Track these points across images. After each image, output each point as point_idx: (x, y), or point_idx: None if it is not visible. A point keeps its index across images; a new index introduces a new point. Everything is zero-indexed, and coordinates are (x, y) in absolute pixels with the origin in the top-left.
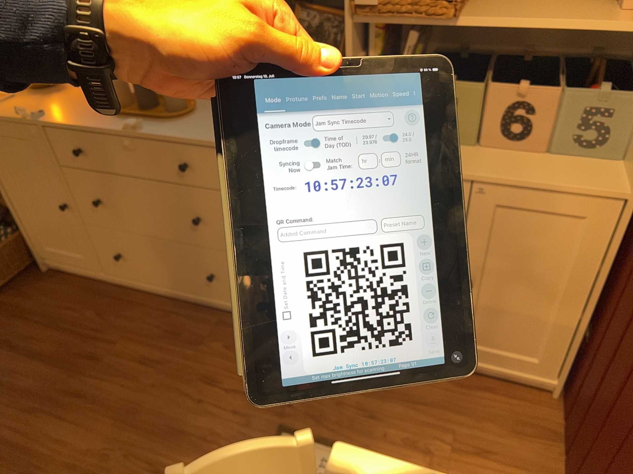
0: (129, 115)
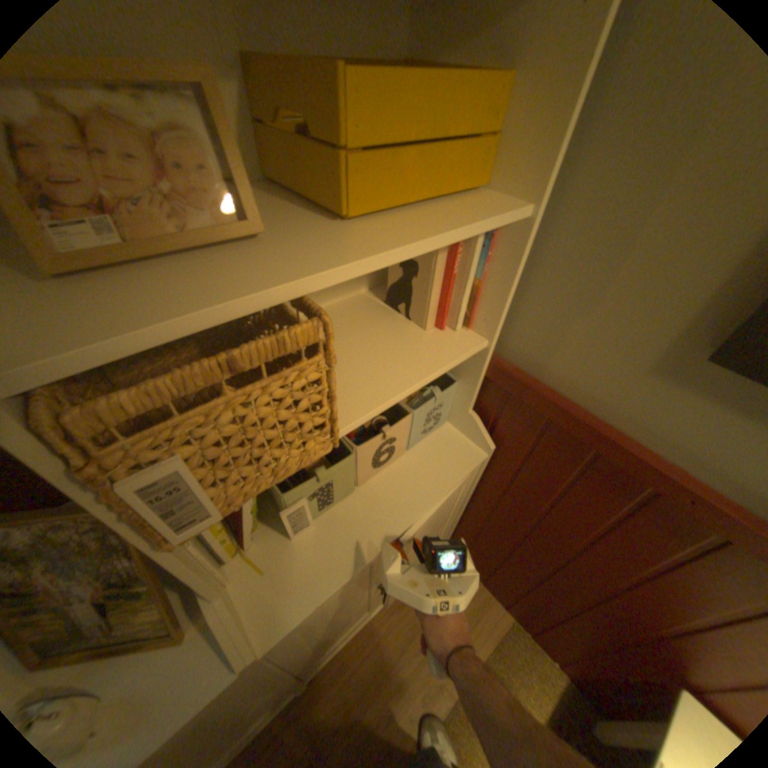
0: None
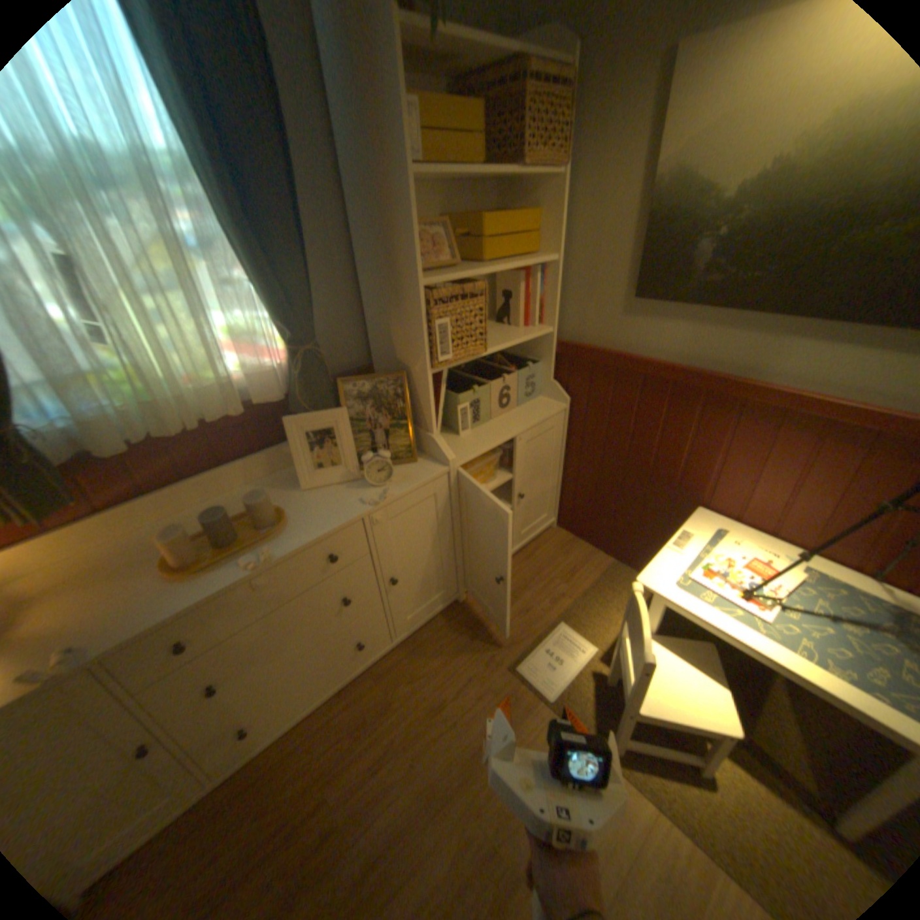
0: (220, 559)
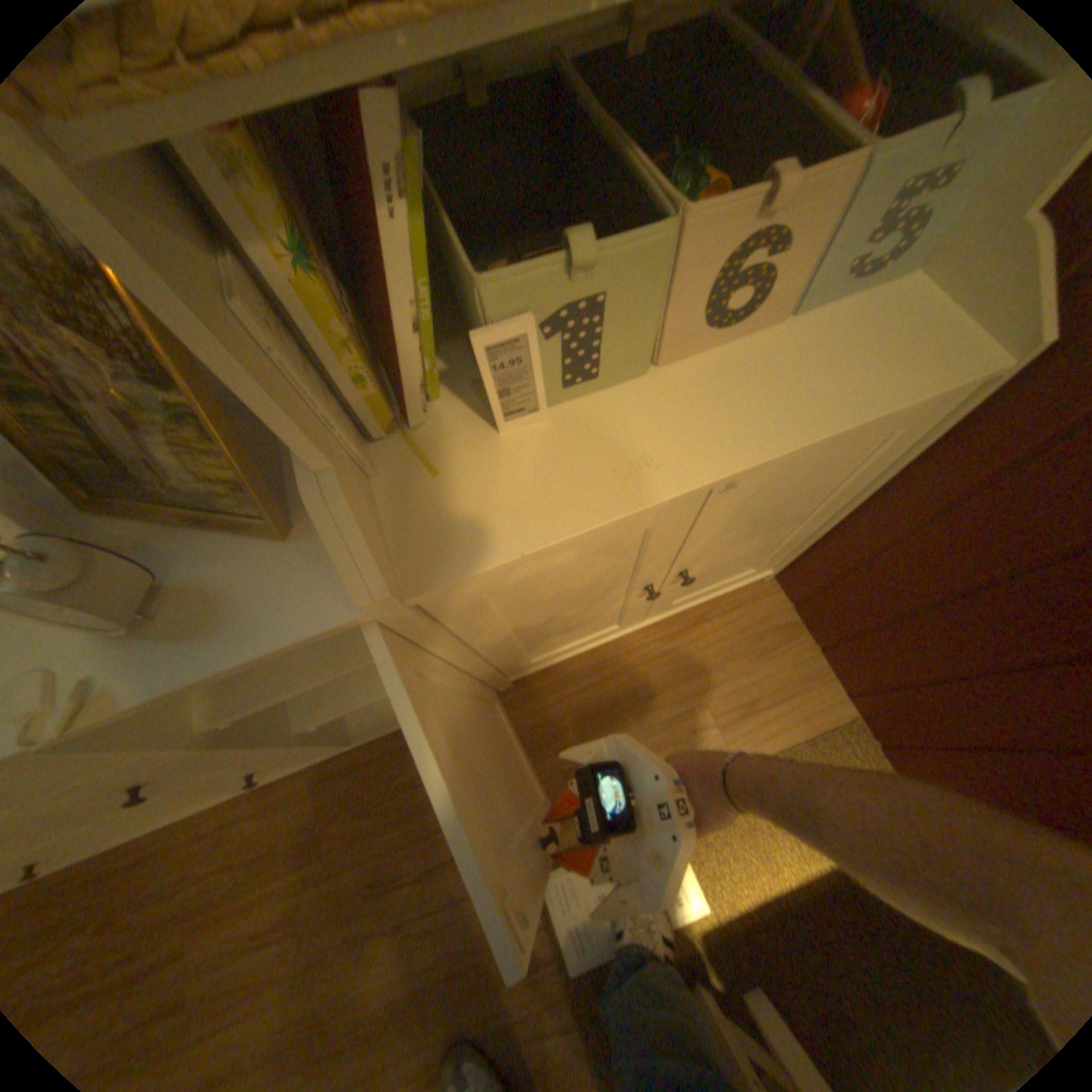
0: None
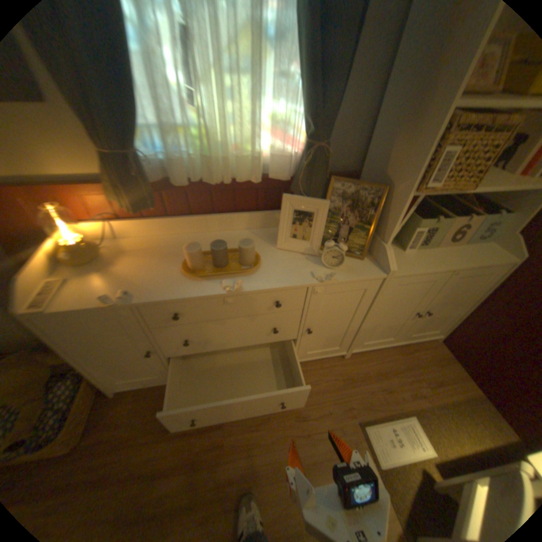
0: (213, 275)
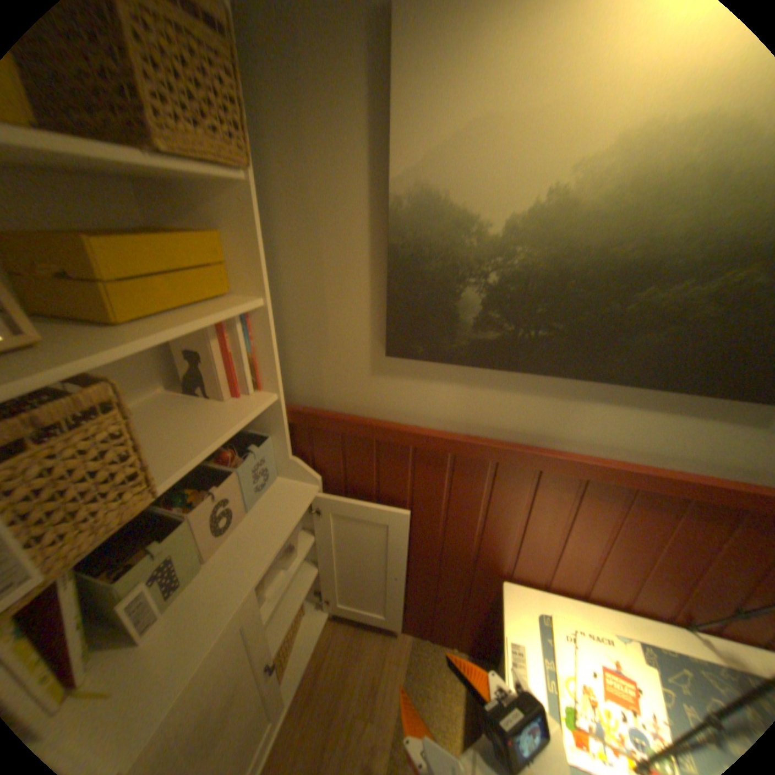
0: None
